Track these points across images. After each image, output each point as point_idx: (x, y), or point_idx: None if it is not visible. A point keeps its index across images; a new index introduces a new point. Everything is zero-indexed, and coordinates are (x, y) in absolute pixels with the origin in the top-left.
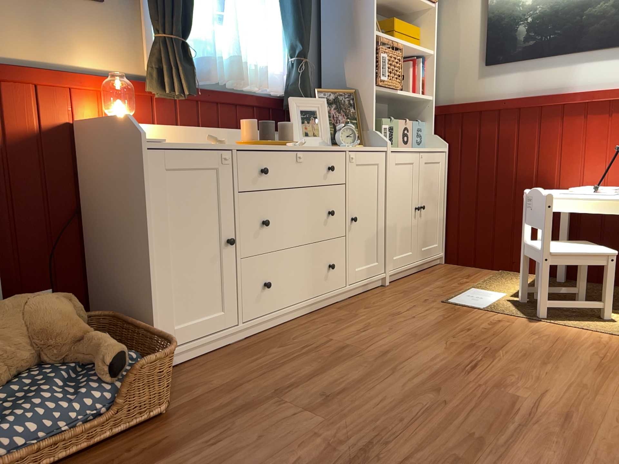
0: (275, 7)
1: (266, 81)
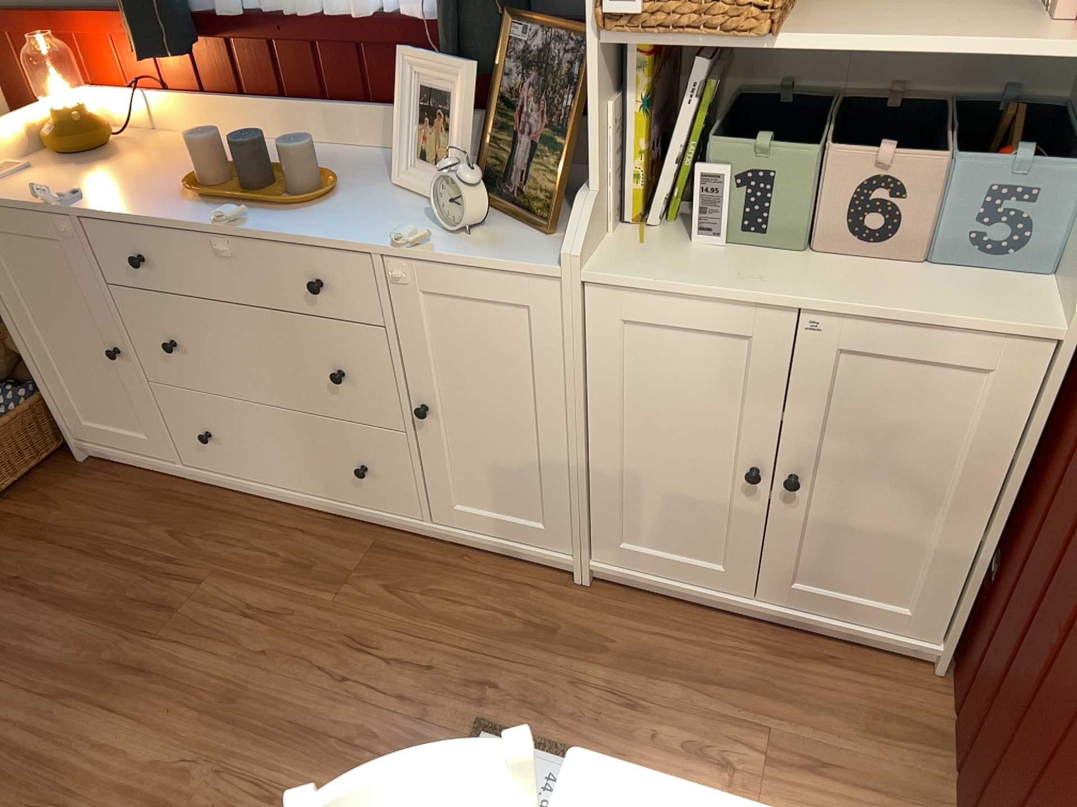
0: None
1: None
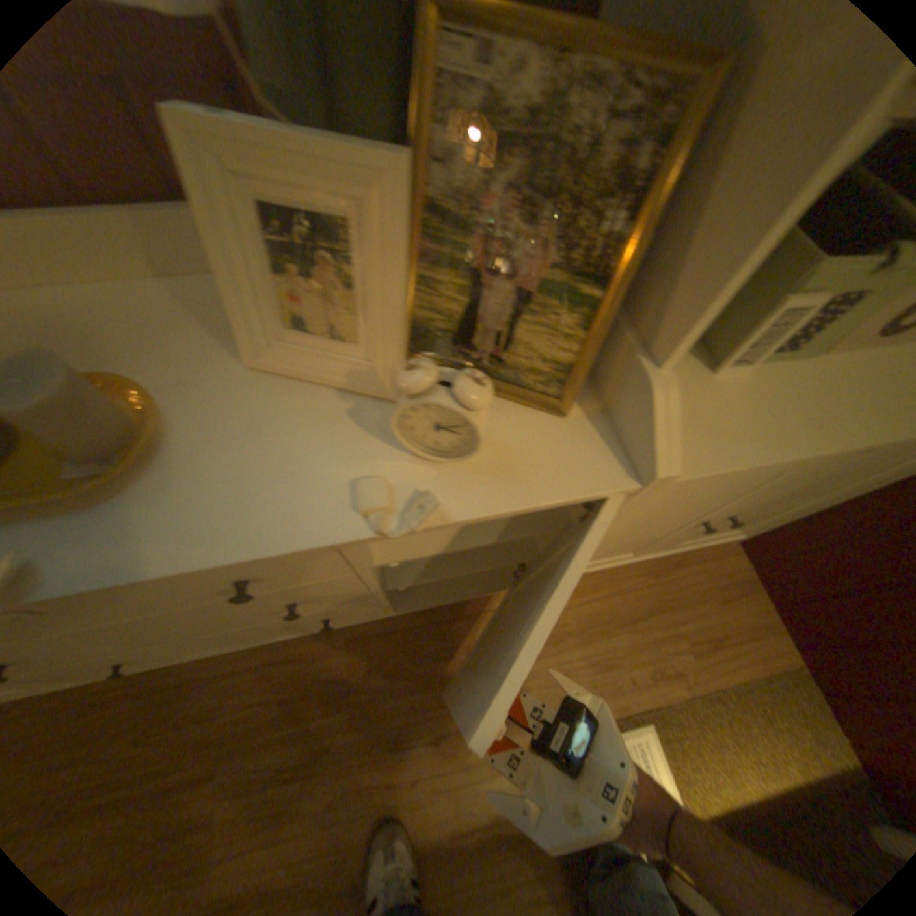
0: None
1: None
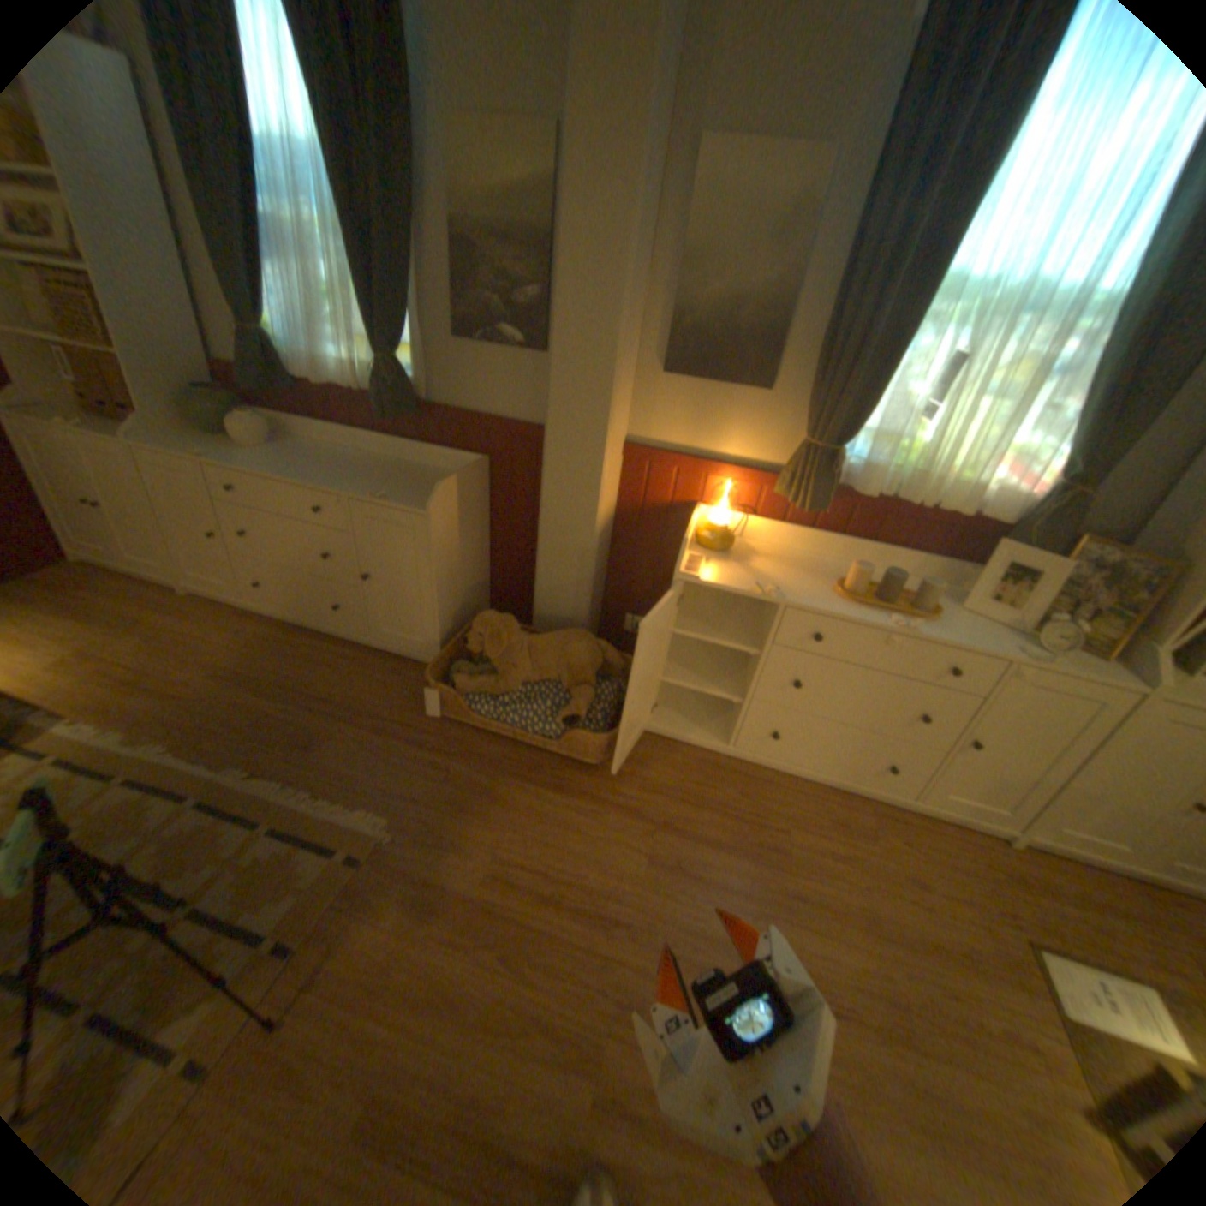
0: (1075, 390)
1: (994, 497)
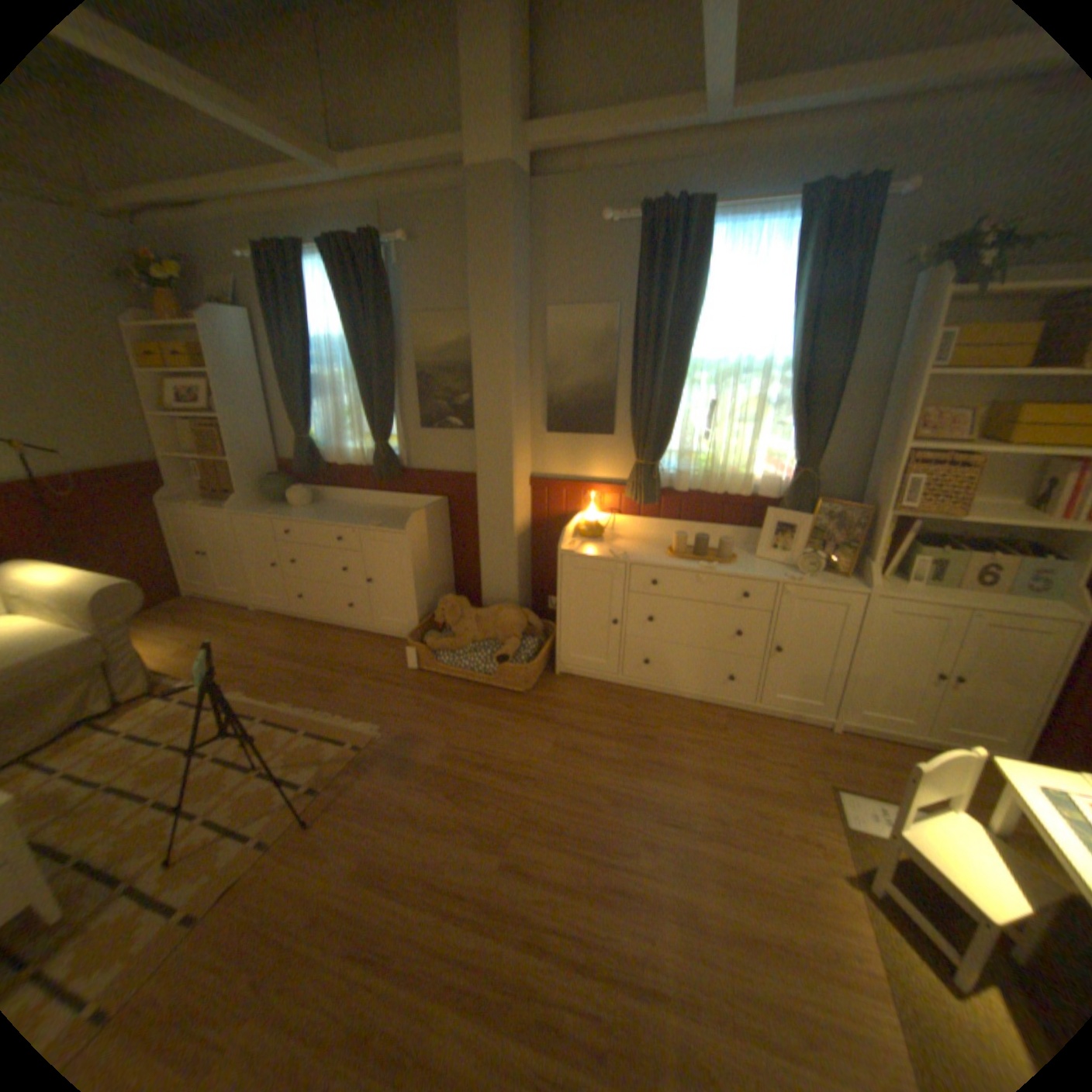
0: (785, 413)
1: (763, 484)
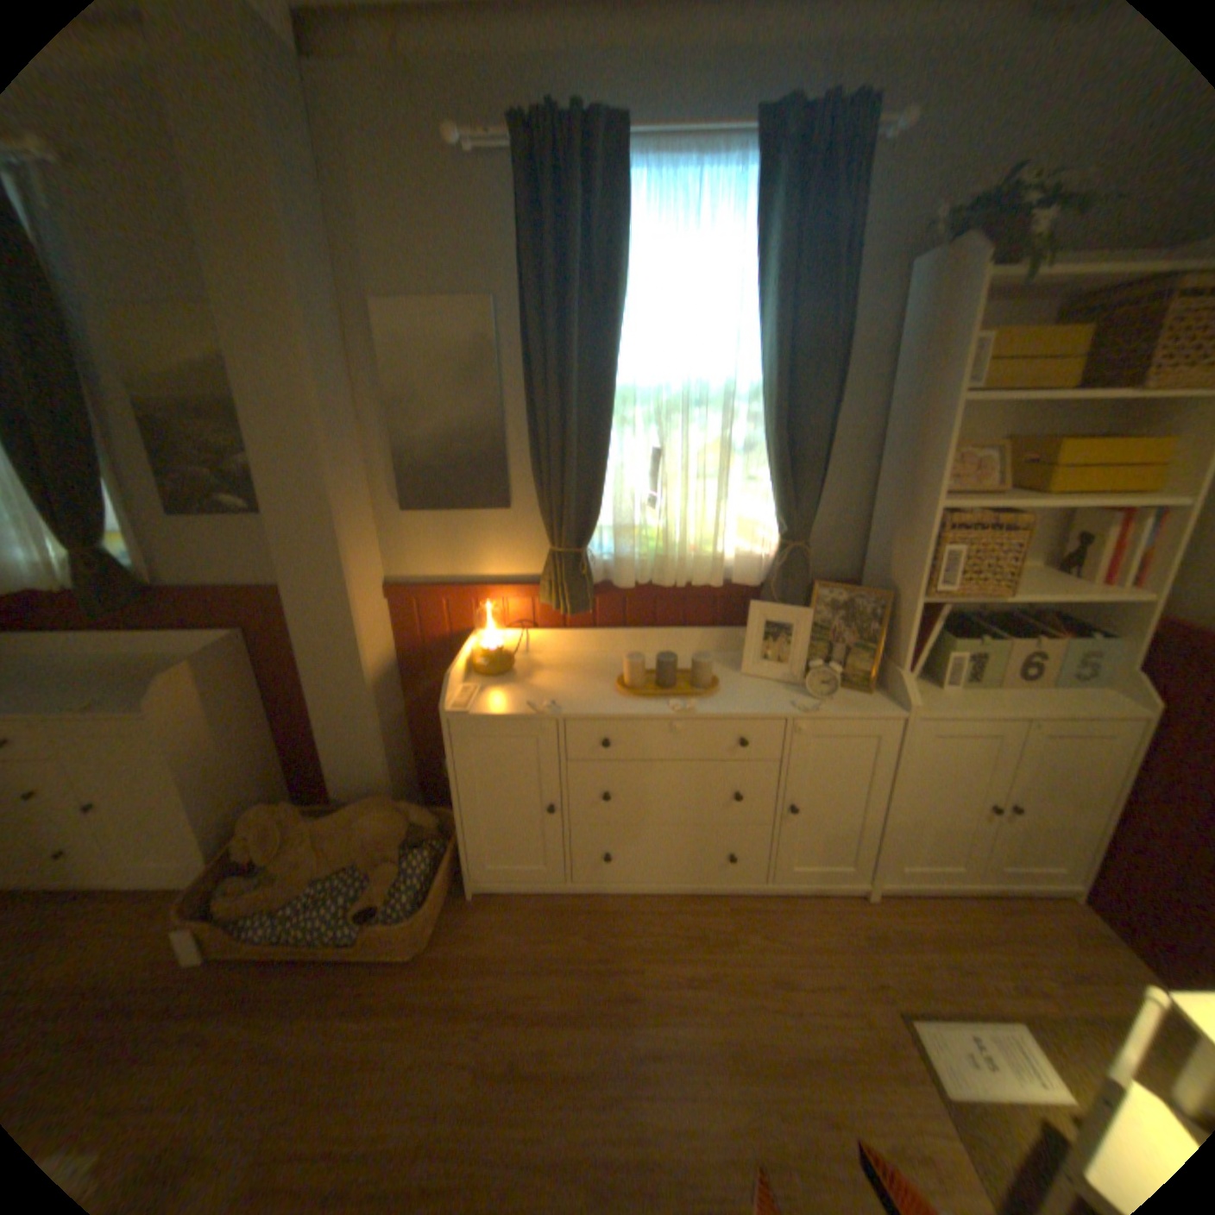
0: (759, 462)
1: (737, 564)
